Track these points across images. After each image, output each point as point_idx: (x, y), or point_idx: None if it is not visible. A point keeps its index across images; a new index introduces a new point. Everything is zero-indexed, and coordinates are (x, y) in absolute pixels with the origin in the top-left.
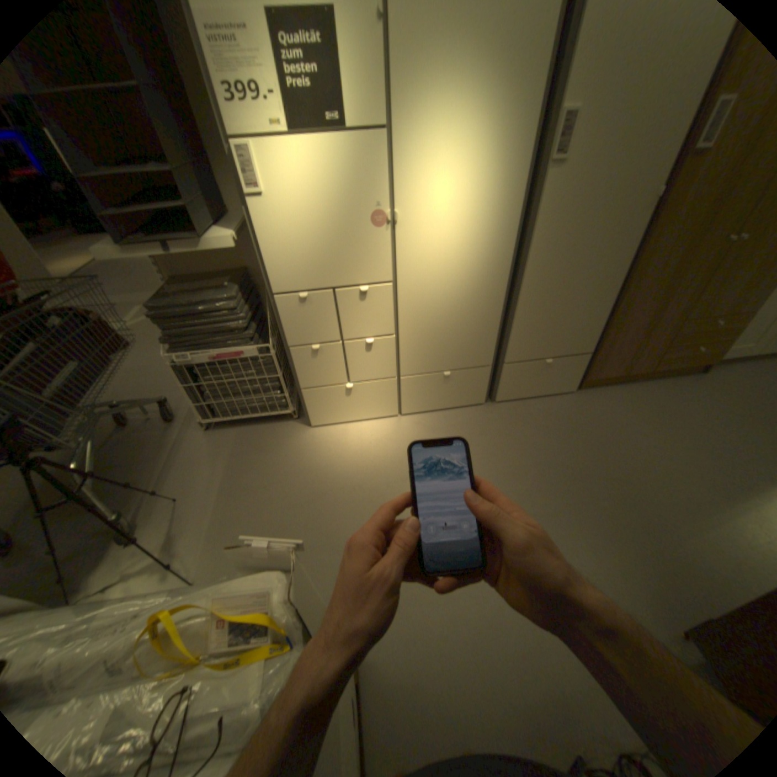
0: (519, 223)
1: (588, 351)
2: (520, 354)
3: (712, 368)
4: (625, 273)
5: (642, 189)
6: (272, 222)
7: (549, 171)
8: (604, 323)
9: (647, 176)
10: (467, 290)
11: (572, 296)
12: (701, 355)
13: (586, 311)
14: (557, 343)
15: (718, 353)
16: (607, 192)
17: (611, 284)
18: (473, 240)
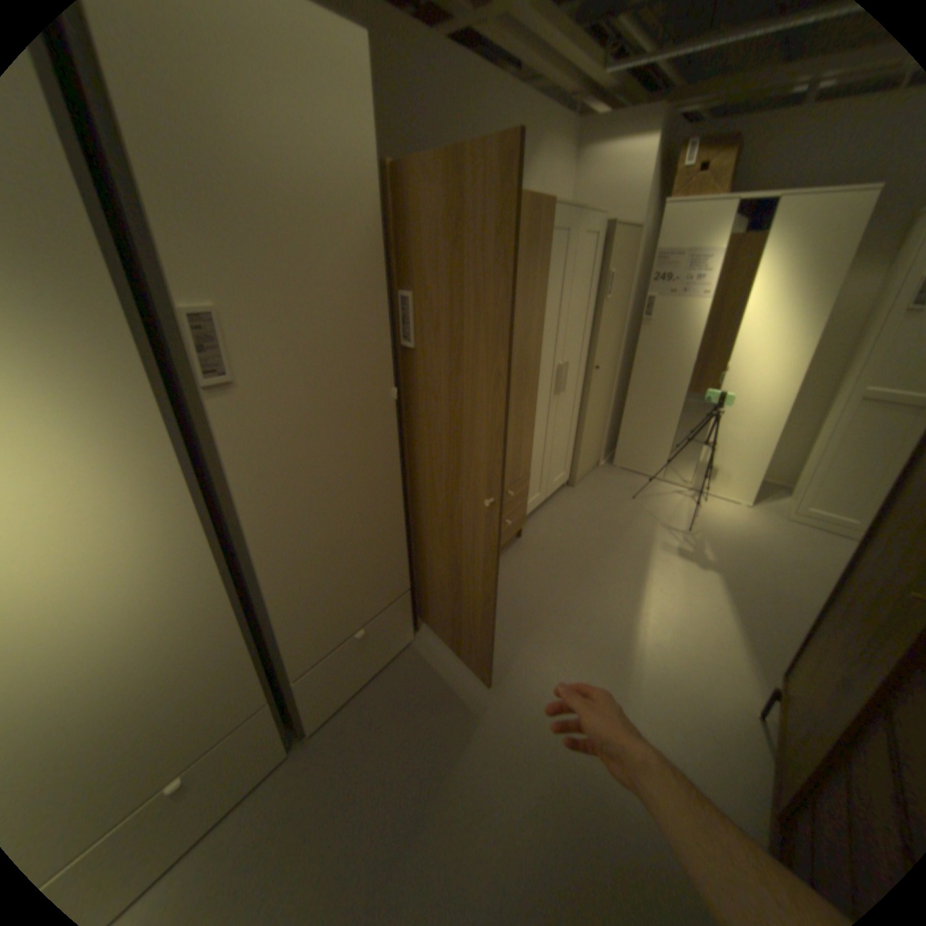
0: (191, 491)
1: (403, 591)
2: (309, 656)
3: (522, 531)
4: (400, 491)
5: (370, 397)
6: None
7: (206, 403)
8: (405, 552)
9: (369, 382)
10: (131, 639)
11: (348, 546)
12: (509, 528)
13: (376, 551)
14: (357, 608)
15: (520, 518)
16: (326, 410)
17: (390, 509)
18: (86, 556)
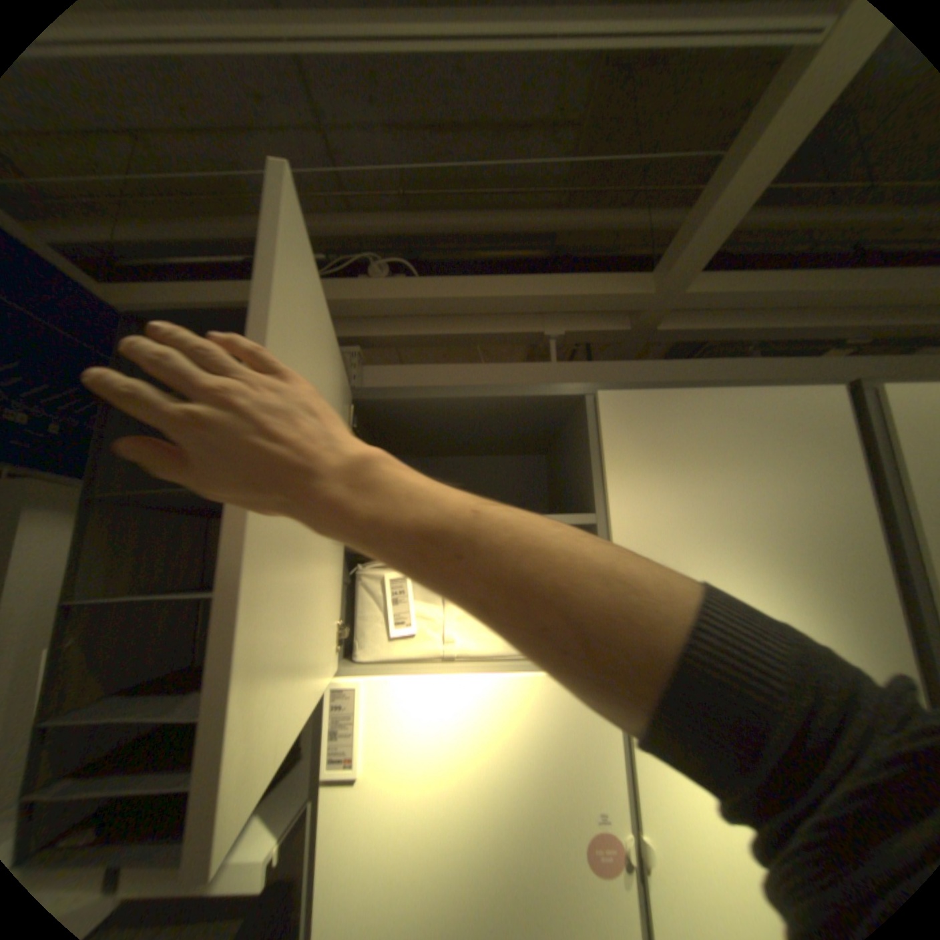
0: None
1: None
2: None
3: None
4: None
5: None
6: (359, 846)
7: None
8: None
9: None
10: None
11: None
12: None
13: None
14: None
15: None
16: None
17: None
18: None
